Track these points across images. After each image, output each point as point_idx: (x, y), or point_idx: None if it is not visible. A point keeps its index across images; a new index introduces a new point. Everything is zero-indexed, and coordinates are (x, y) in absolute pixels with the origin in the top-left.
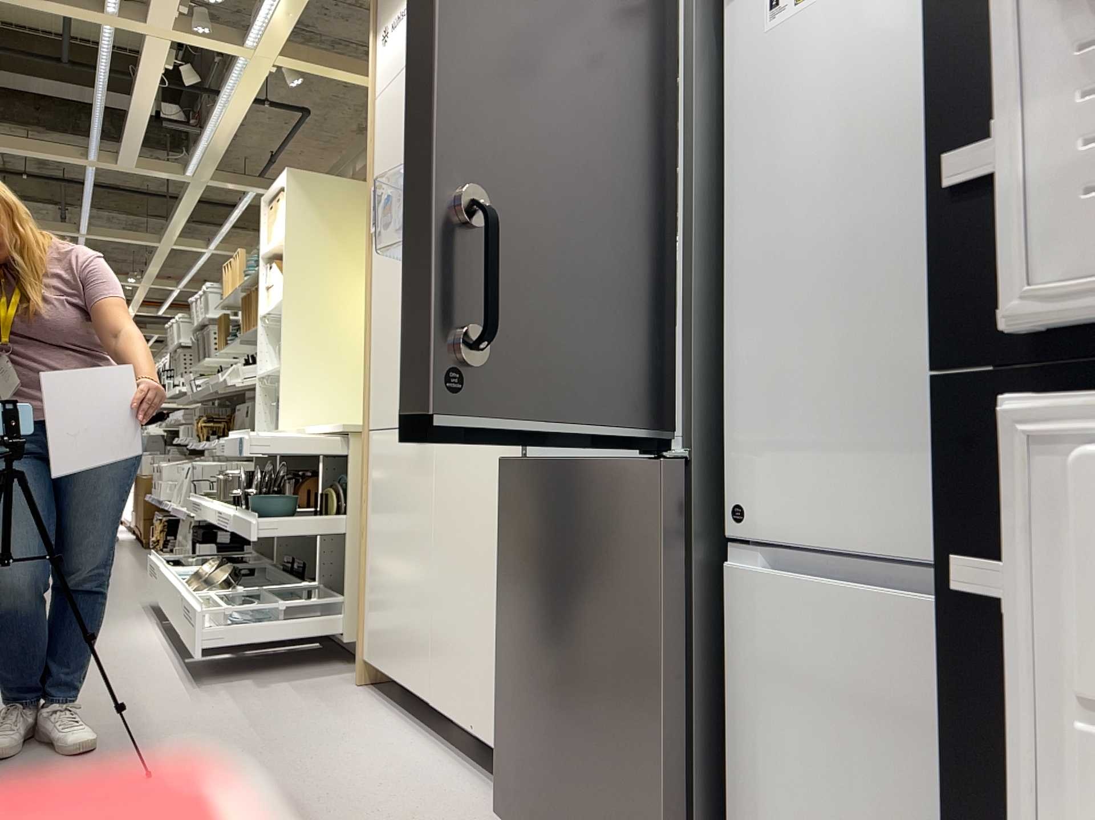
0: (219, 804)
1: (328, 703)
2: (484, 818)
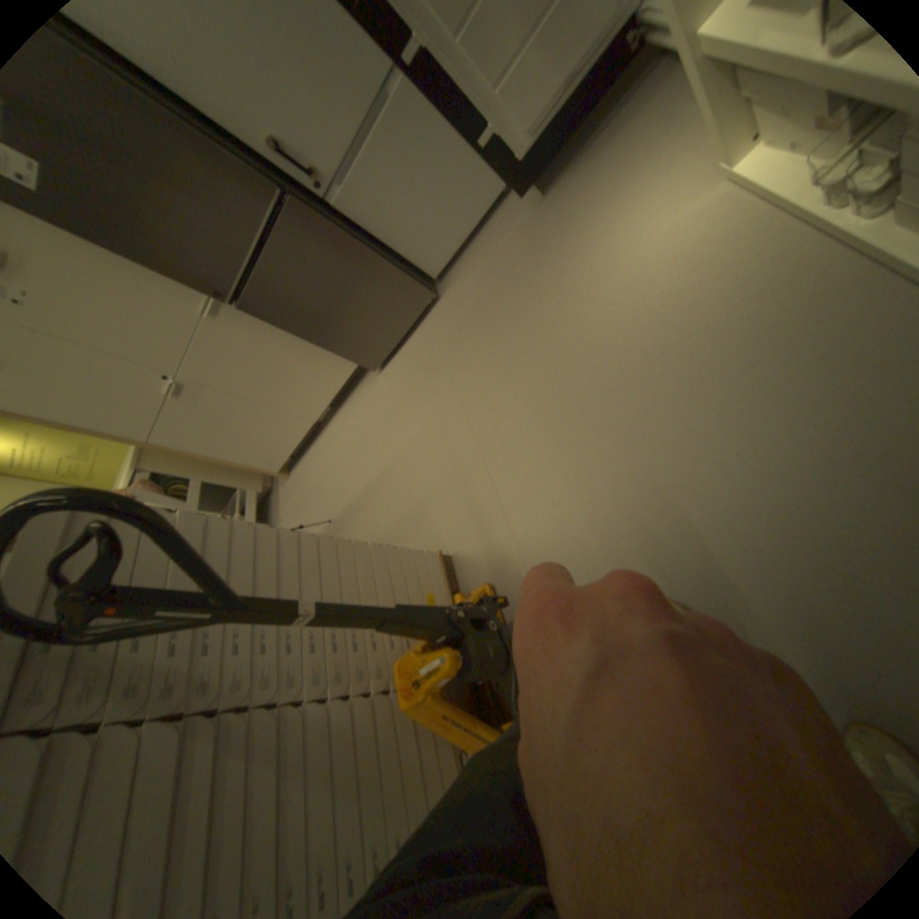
0: (349, 481)
1: (299, 482)
2: (372, 381)
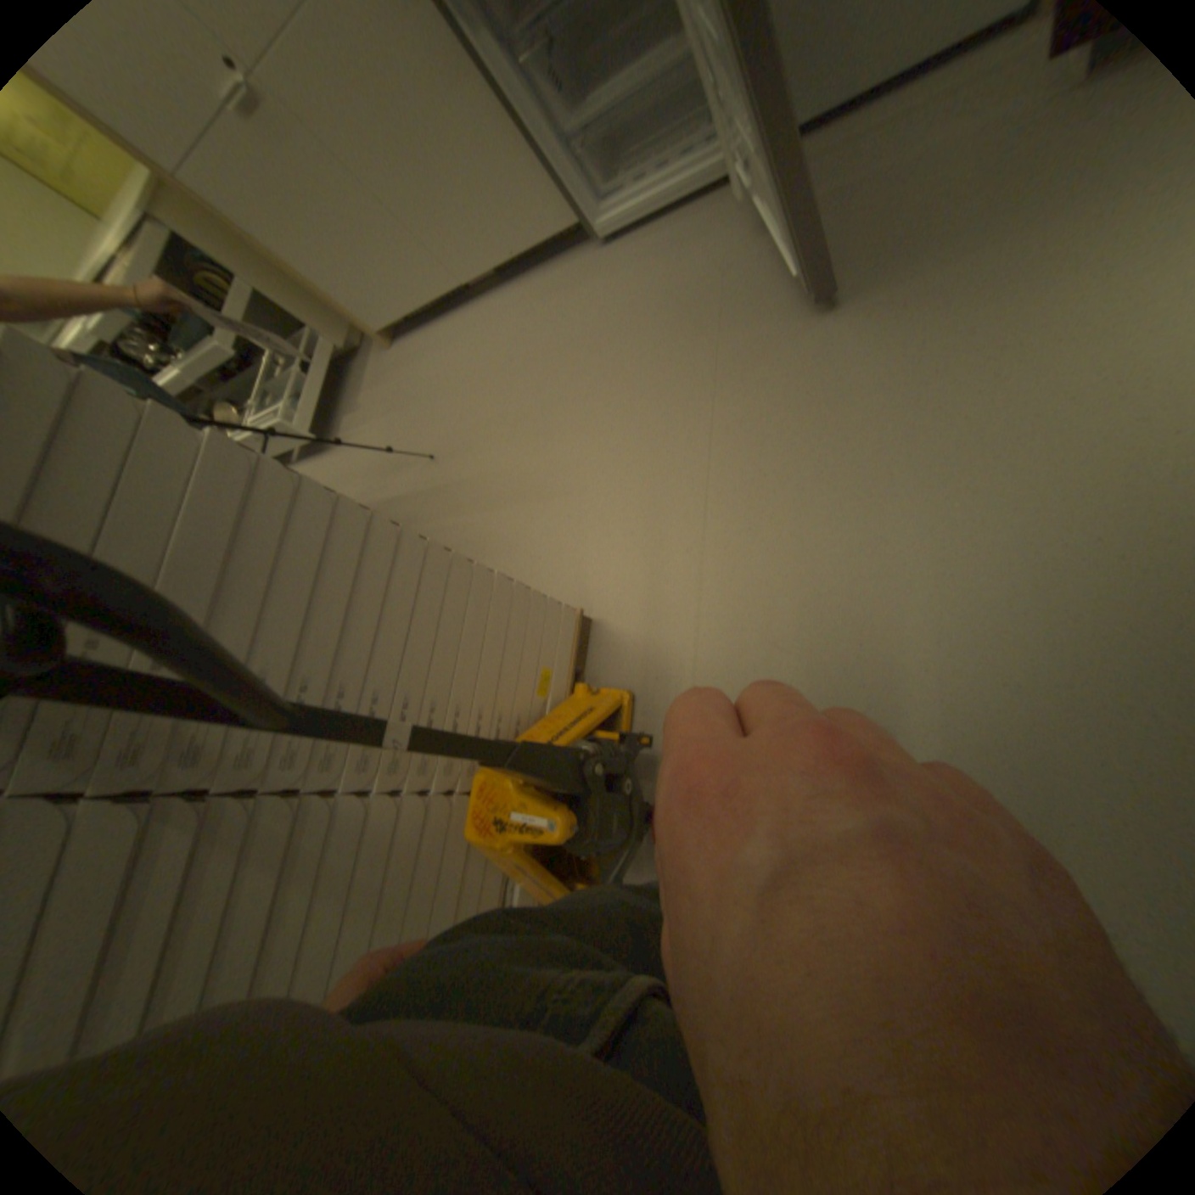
0: (480, 413)
1: (401, 364)
2: (578, 265)
